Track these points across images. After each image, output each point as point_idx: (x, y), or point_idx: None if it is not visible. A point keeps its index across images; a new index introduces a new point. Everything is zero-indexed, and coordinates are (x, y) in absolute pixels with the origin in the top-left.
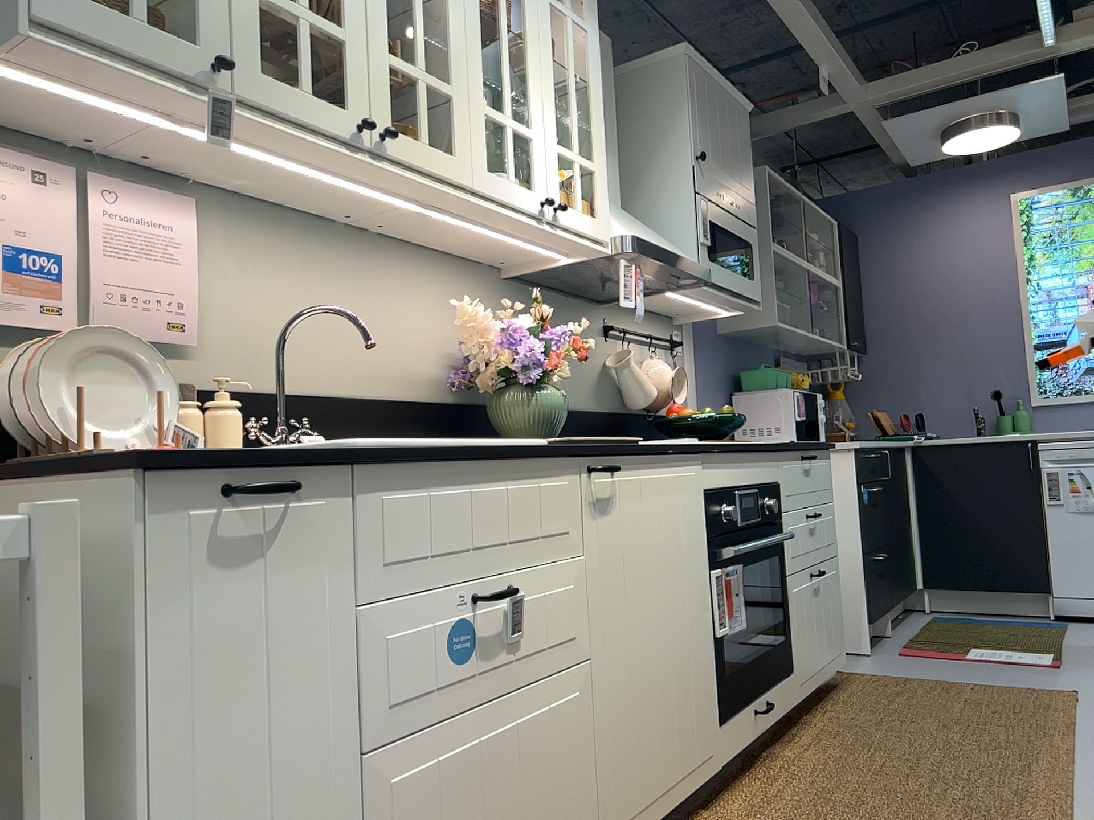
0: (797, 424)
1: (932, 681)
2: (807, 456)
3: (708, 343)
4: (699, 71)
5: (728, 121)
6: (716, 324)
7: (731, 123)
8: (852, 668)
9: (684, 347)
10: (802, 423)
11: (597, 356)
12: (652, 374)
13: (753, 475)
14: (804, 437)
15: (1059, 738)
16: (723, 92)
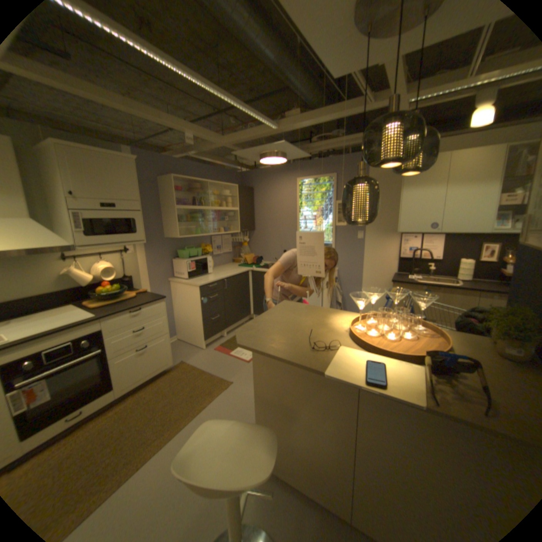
0: (189, 272)
1: (199, 372)
2: (134, 310)
3: (155, 243)
4: (71, 149)
5: (107, 168)
6: (161, 234)
7: (111, 168)
8: (188, 359)
9: (133, 249)
10: (191, 272)
11: (53, 270)
12: (94, 270)
13: (65, 339)
14: (195, 275)
15: (187, 420)
16: (101, 155)
